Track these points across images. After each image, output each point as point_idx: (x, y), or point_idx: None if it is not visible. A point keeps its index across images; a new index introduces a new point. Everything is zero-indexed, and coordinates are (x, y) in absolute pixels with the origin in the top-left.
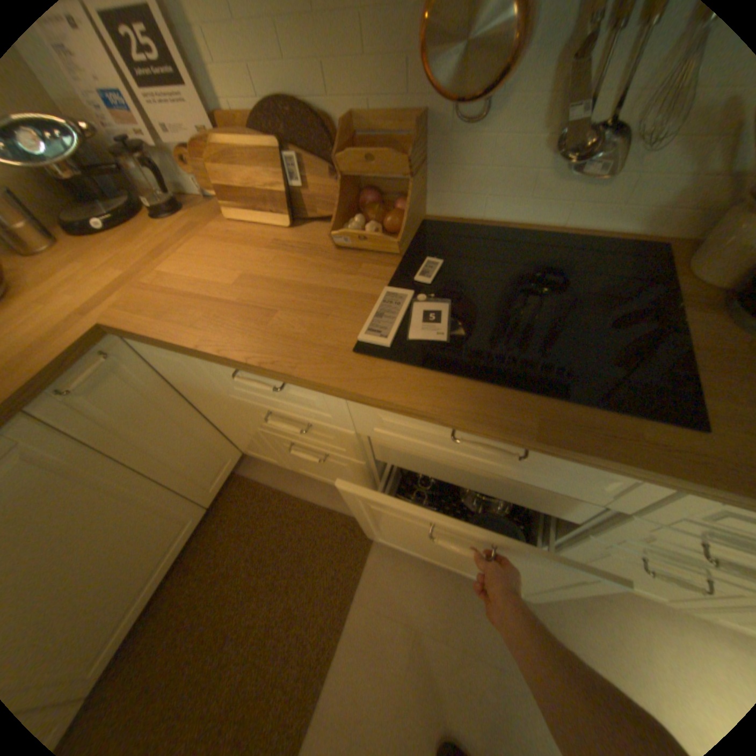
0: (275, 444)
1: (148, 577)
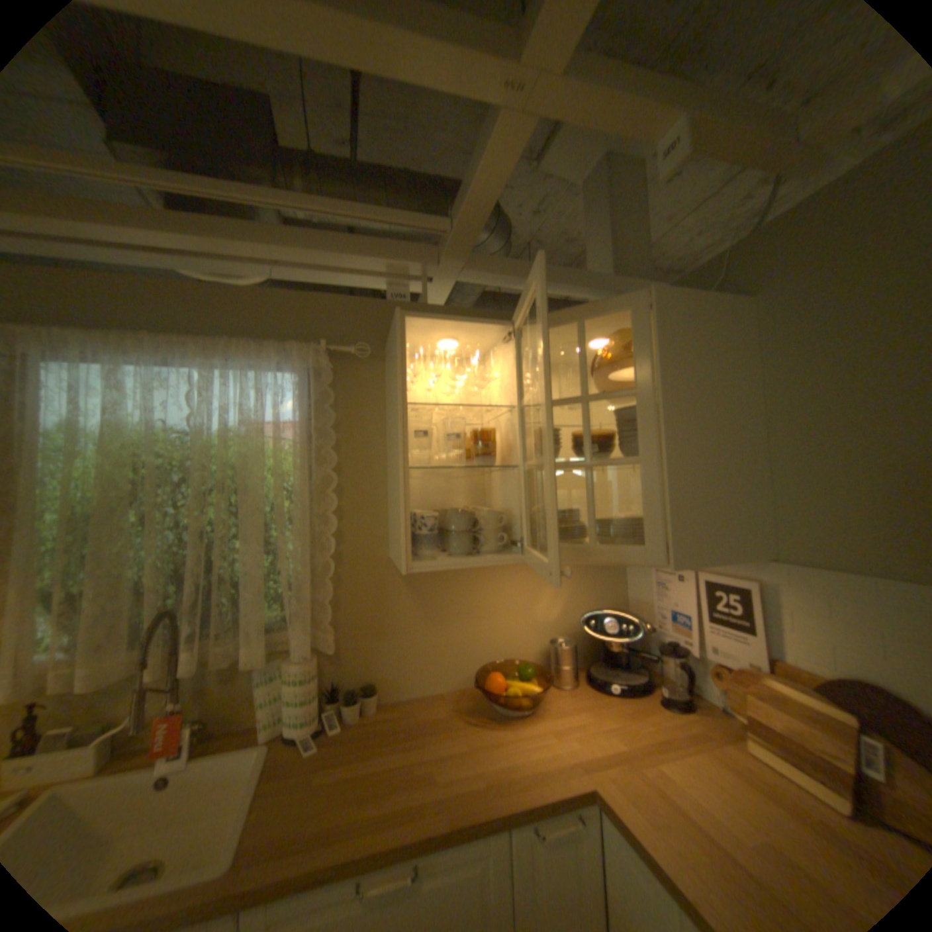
0: None
1: None
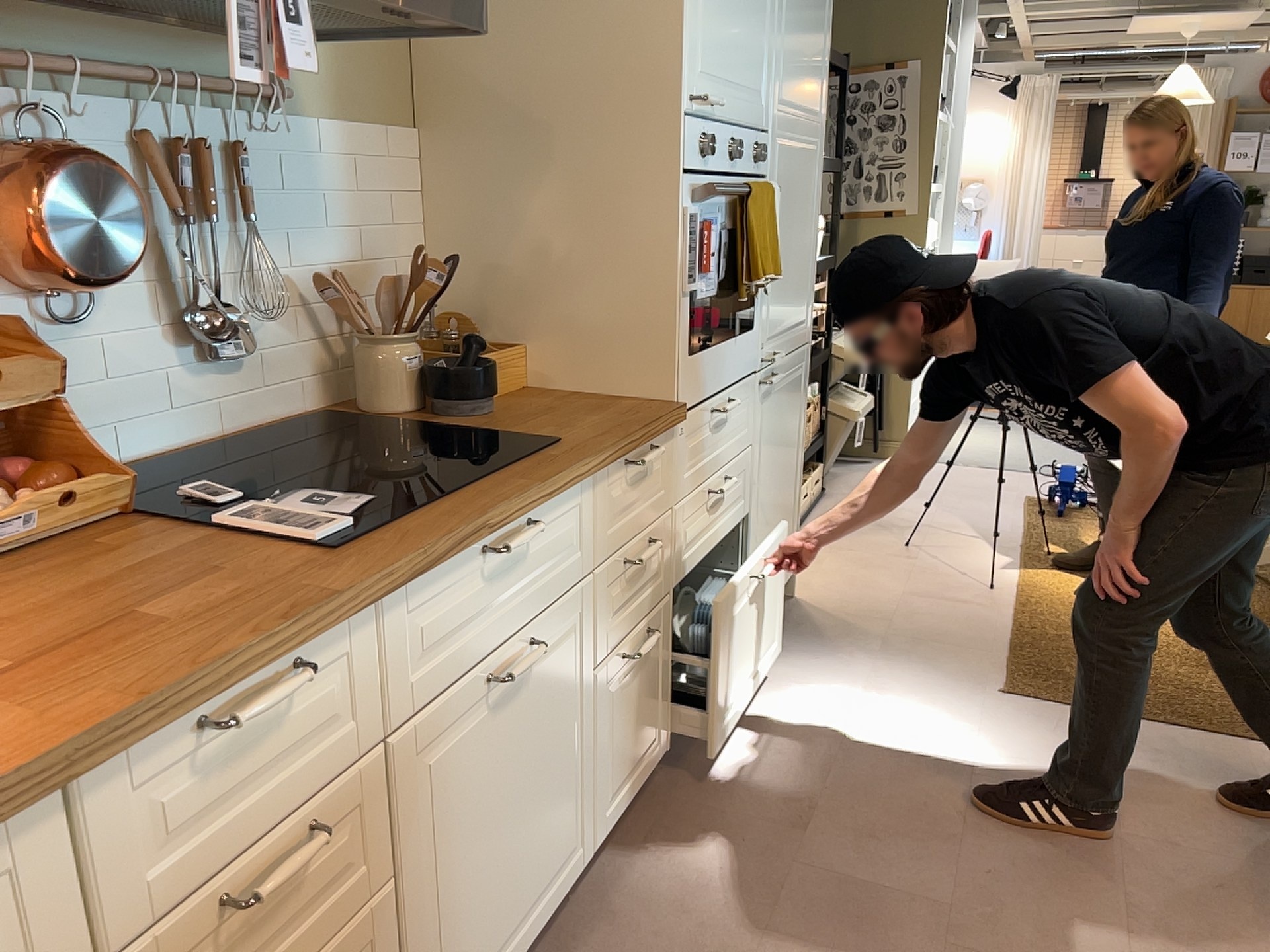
0: None
1: None
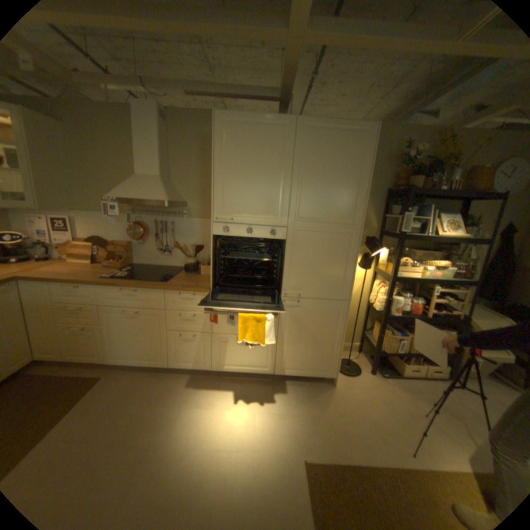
0: (60, 336)
1: None
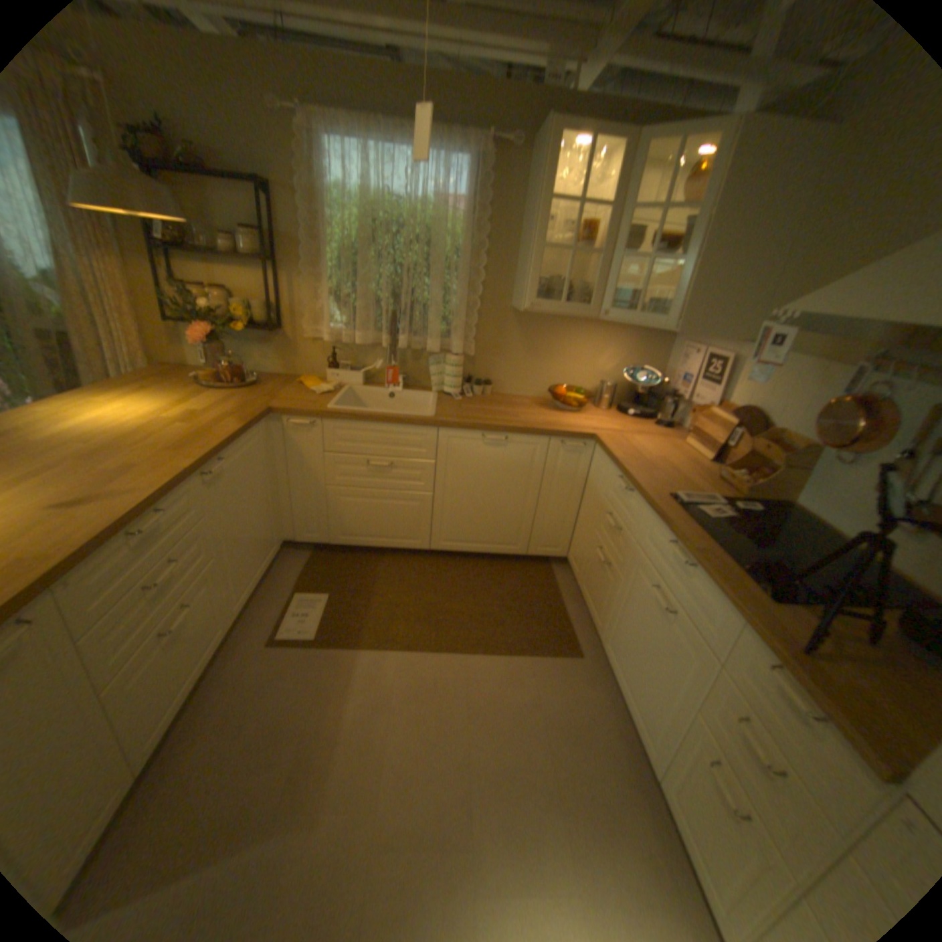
0: (591, 550)
1: (486, 543)
